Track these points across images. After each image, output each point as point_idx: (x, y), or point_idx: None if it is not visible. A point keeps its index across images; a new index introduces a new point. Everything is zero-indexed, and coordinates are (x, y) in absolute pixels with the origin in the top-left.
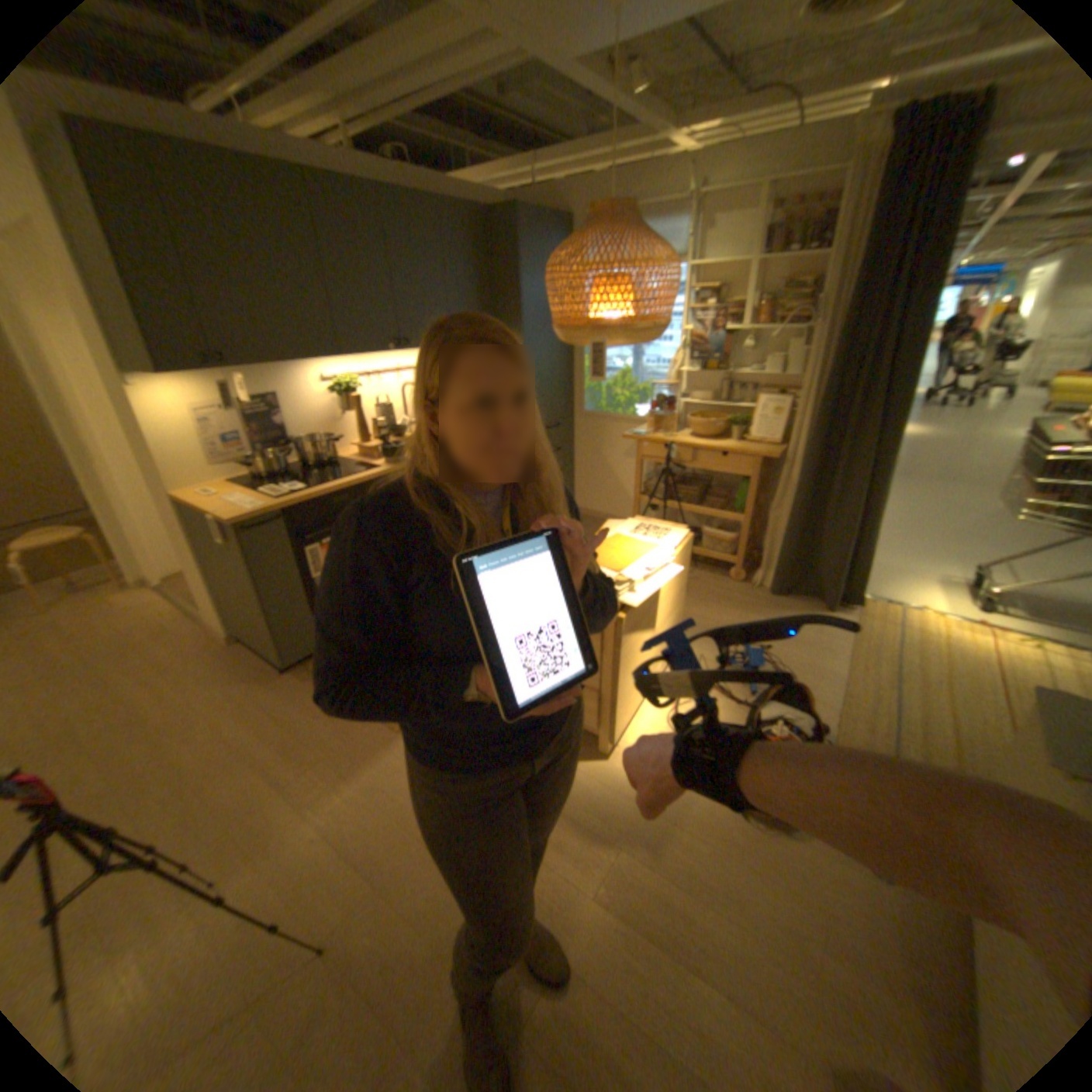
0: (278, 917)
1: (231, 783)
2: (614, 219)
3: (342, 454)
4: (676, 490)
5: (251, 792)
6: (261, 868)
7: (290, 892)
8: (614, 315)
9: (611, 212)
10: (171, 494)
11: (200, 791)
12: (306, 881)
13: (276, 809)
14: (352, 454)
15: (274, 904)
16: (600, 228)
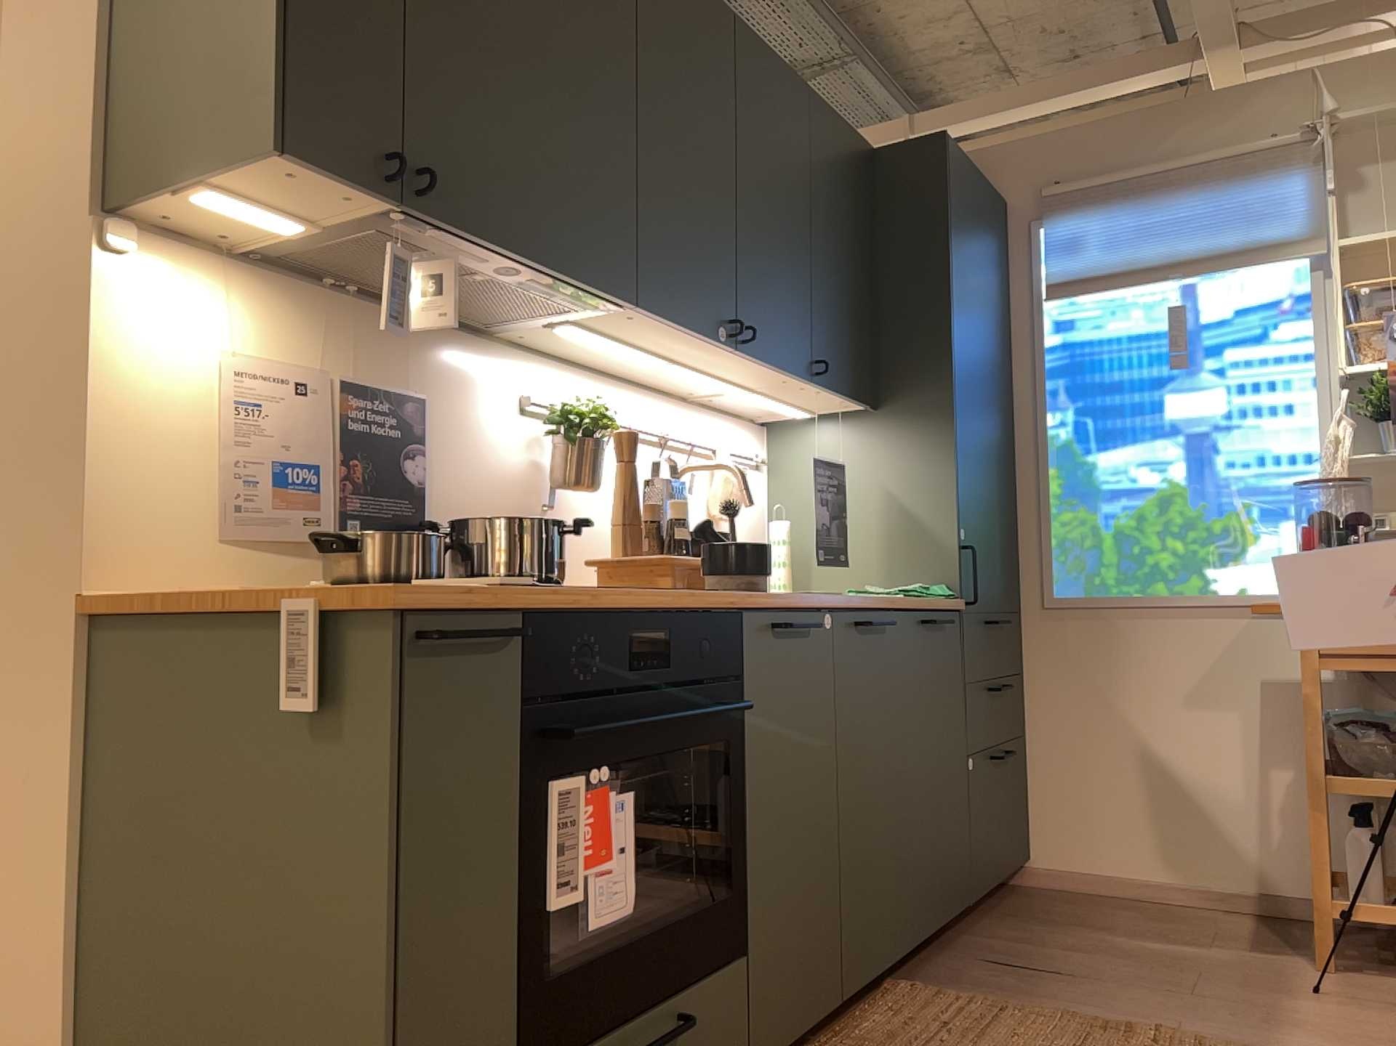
0: None
1: None
2: None
3: None
4: None
5: None
6: None
7: None
8: None
9: None
10: (94, 594)
11: None
12: None
13: None
14: None
15: None
16: None
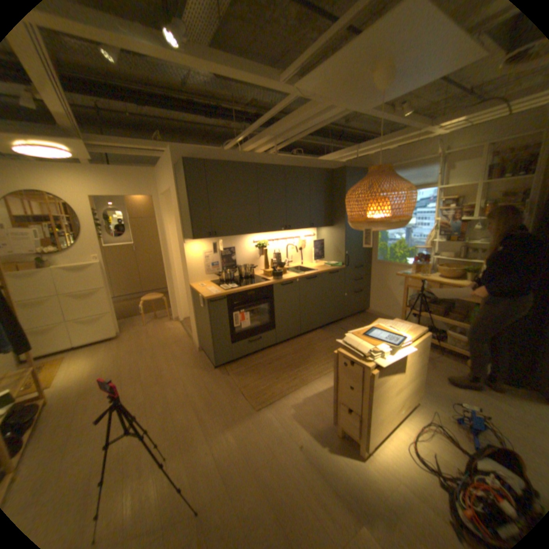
0: (184, 487)
1: (184, 414)
2: (379, 173)
3: (256, 273)
4: (429, 306)
5: (190, 420)
6: (184, 459)
7: (192, 477)
8: (376, 216)
9: (379, 170)
10: (190, 284)
11: (172, 413)
12: (200, 474)
13: (197, 432)
14: (260, 273)
15: (184, 480)
16: (371, 178)
